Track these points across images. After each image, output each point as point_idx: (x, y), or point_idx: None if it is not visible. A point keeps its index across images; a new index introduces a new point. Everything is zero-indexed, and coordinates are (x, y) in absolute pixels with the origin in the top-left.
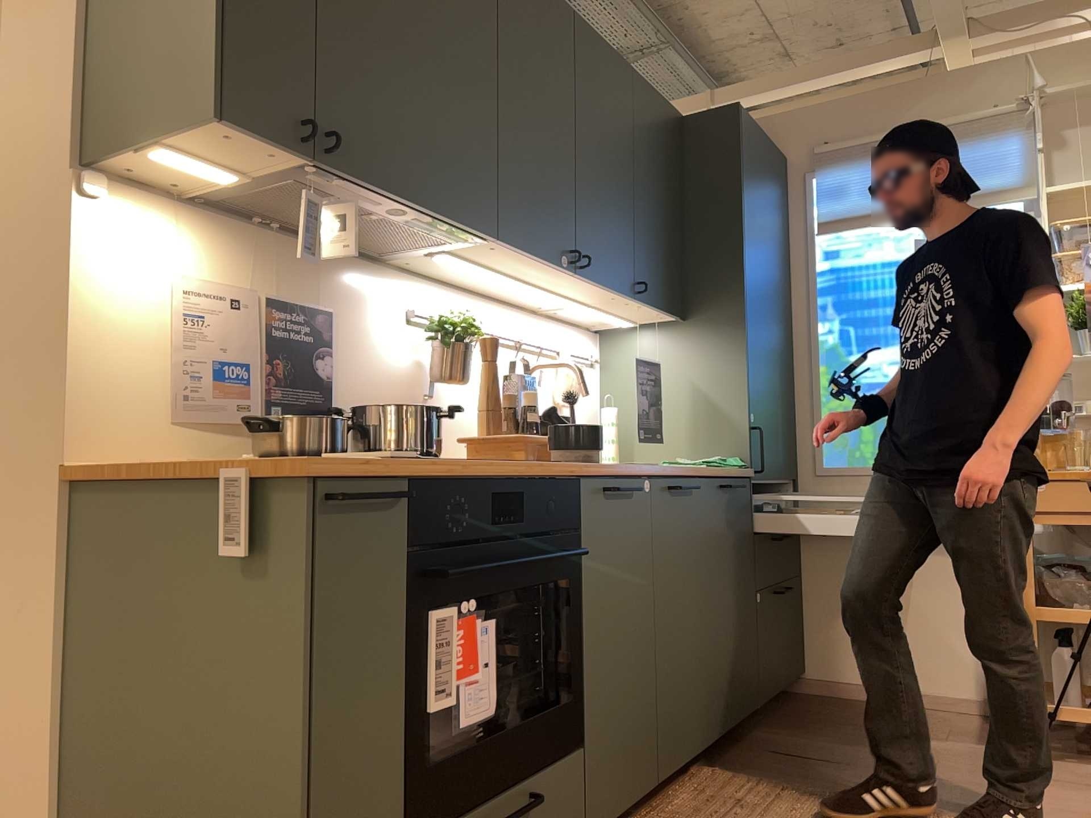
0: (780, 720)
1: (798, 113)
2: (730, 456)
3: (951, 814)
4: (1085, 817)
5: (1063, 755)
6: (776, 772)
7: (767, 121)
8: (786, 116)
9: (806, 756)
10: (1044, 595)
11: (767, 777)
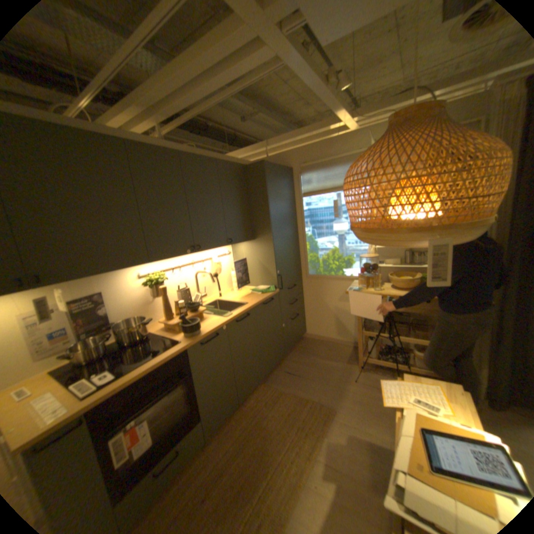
0: (293, 354)
1: (295, 149)
2: (271, 285)
3: (324, 408)
4: (364, 405)
5: (369, 369)
6: (282, 385)
7: (285, 152)
8: (291, 151)
9: (294, 374)
10: (366, 326)
11: (279, 387)
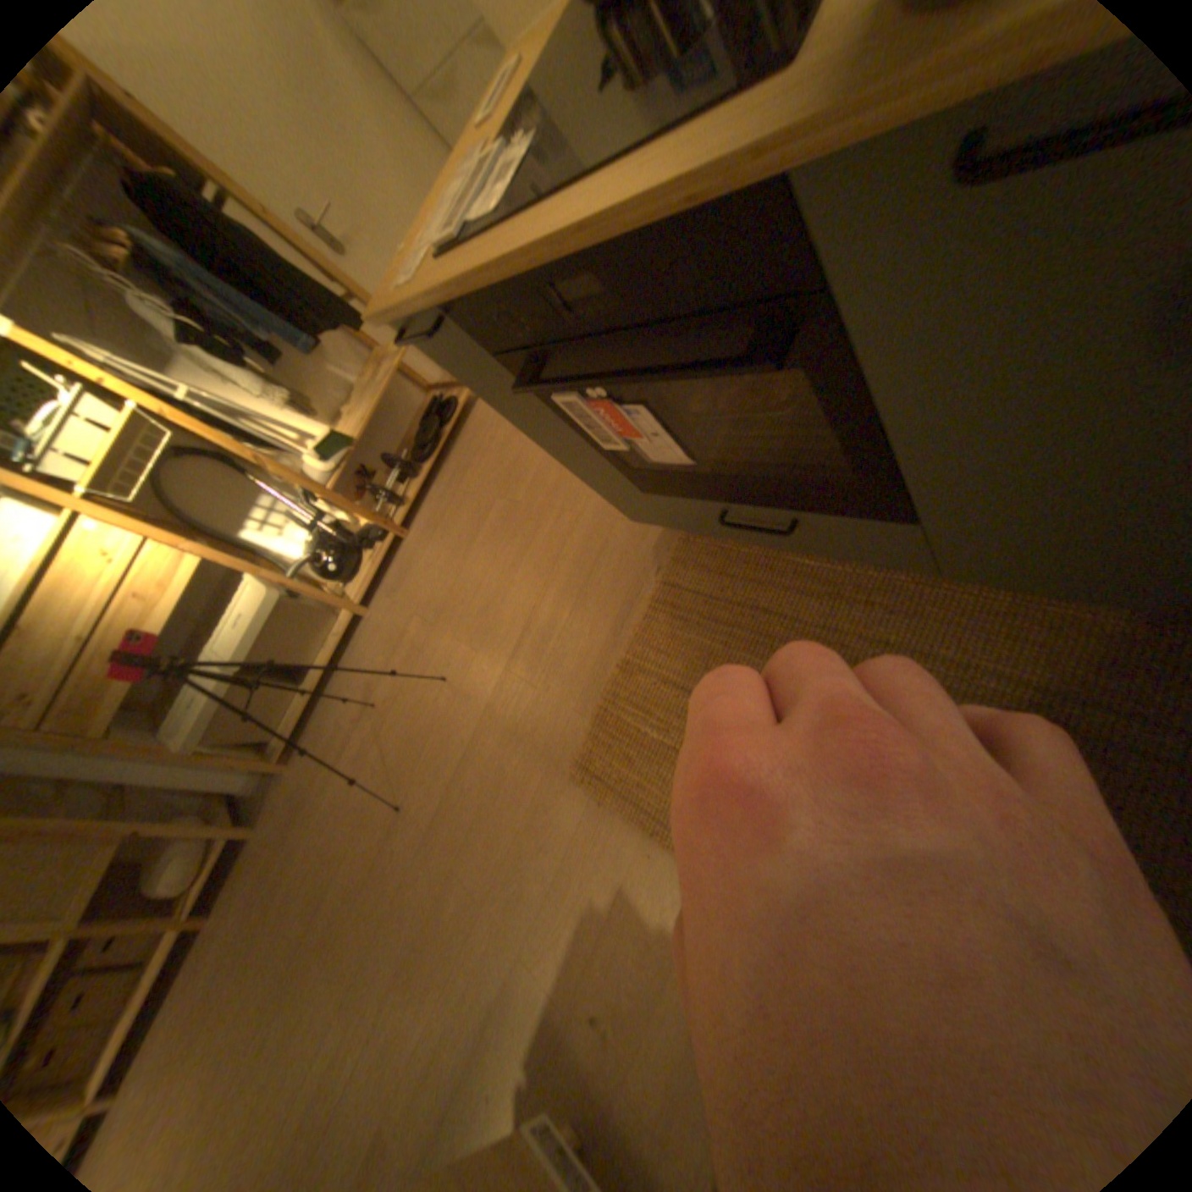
0: None
1: None
2: None
3: None
4: None
5: None
6: None
7: None
8: None
9: None
10: None
11: None
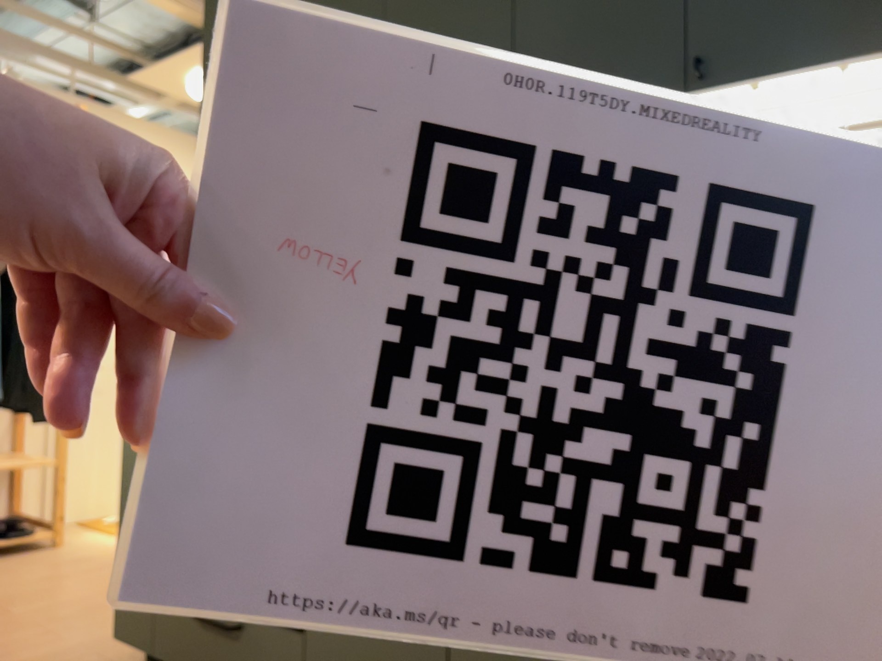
0: None
1: None
2: None
3: None
4: None
5: None
6: None
7: None
8: None
9: None
10: None
11: None
